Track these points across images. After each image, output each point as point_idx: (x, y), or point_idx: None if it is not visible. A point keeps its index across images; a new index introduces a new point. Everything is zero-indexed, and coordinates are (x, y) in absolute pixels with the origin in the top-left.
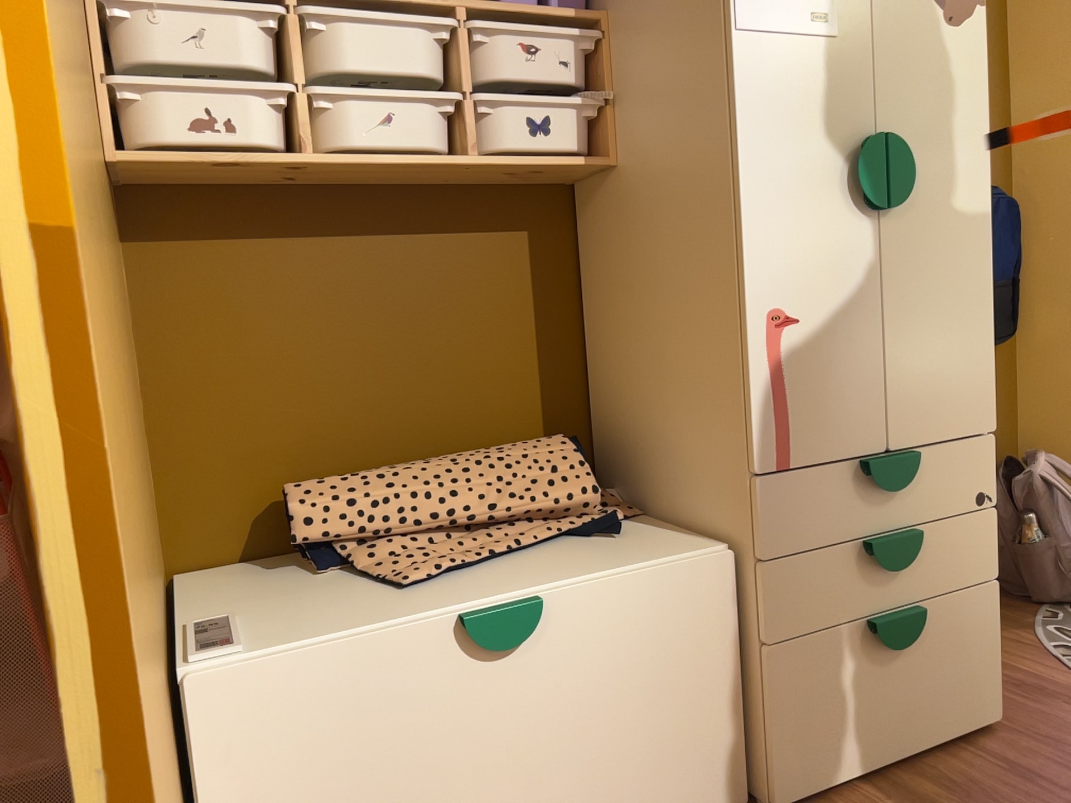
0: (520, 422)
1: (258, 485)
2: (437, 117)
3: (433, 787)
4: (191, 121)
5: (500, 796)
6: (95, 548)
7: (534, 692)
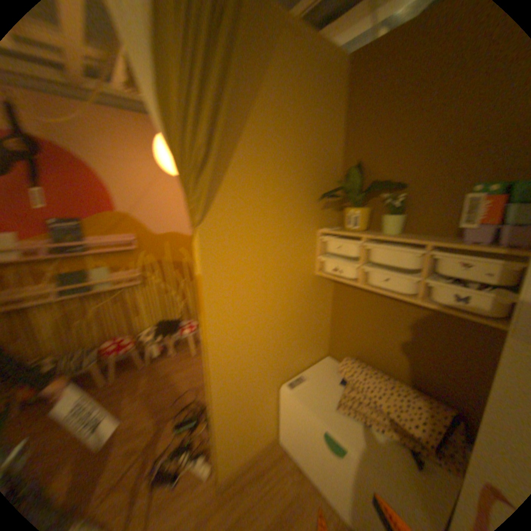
0: (445, 393)
1: (349, 350)
2: (406, 283)
3: (315, 457)
4: (333, 267)
5: (329, 479)
6: (210, 381)
7: (342, 471)
